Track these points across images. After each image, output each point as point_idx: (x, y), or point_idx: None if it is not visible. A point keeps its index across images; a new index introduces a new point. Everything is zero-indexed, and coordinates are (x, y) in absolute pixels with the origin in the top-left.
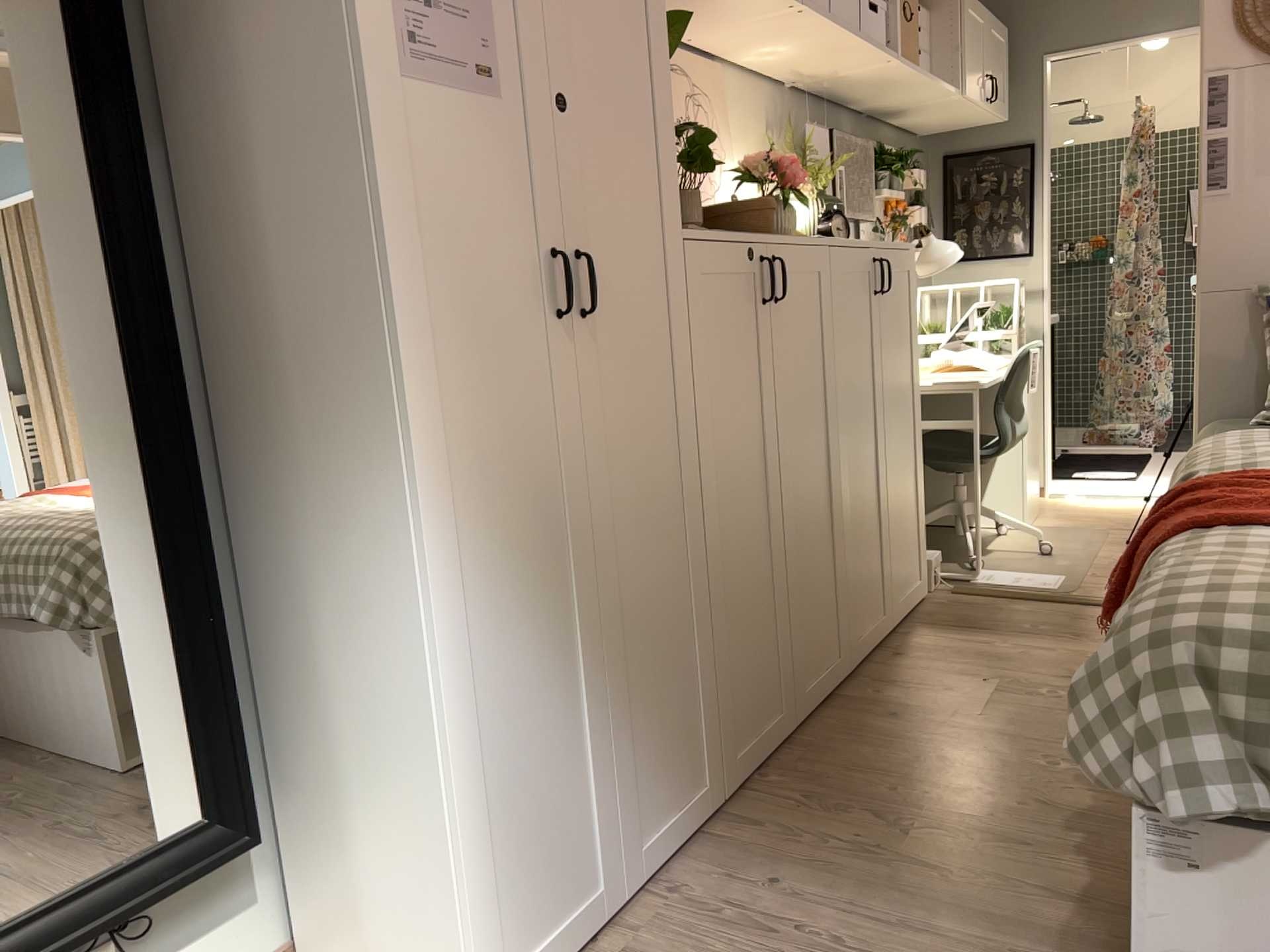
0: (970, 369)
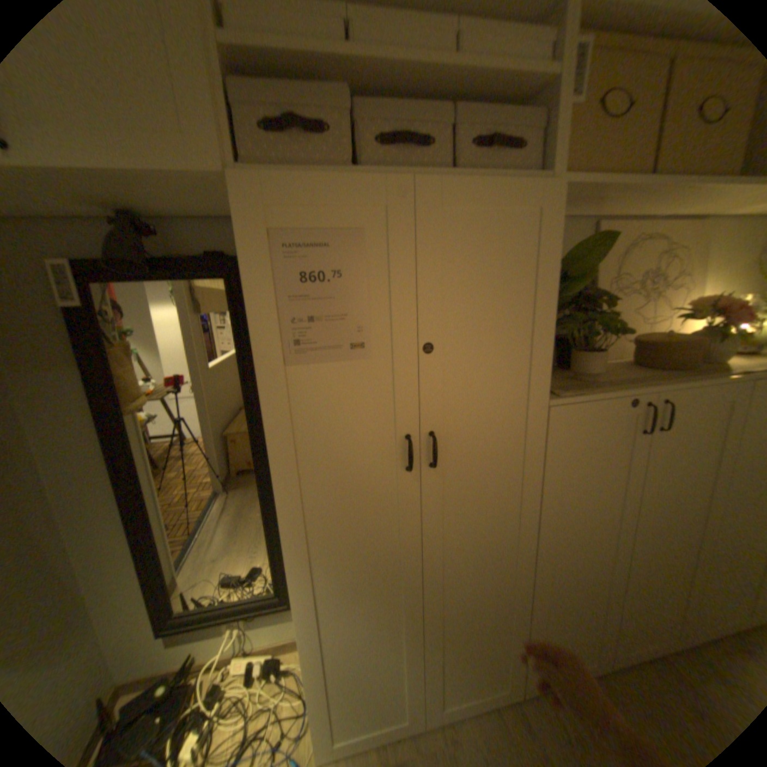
0: None
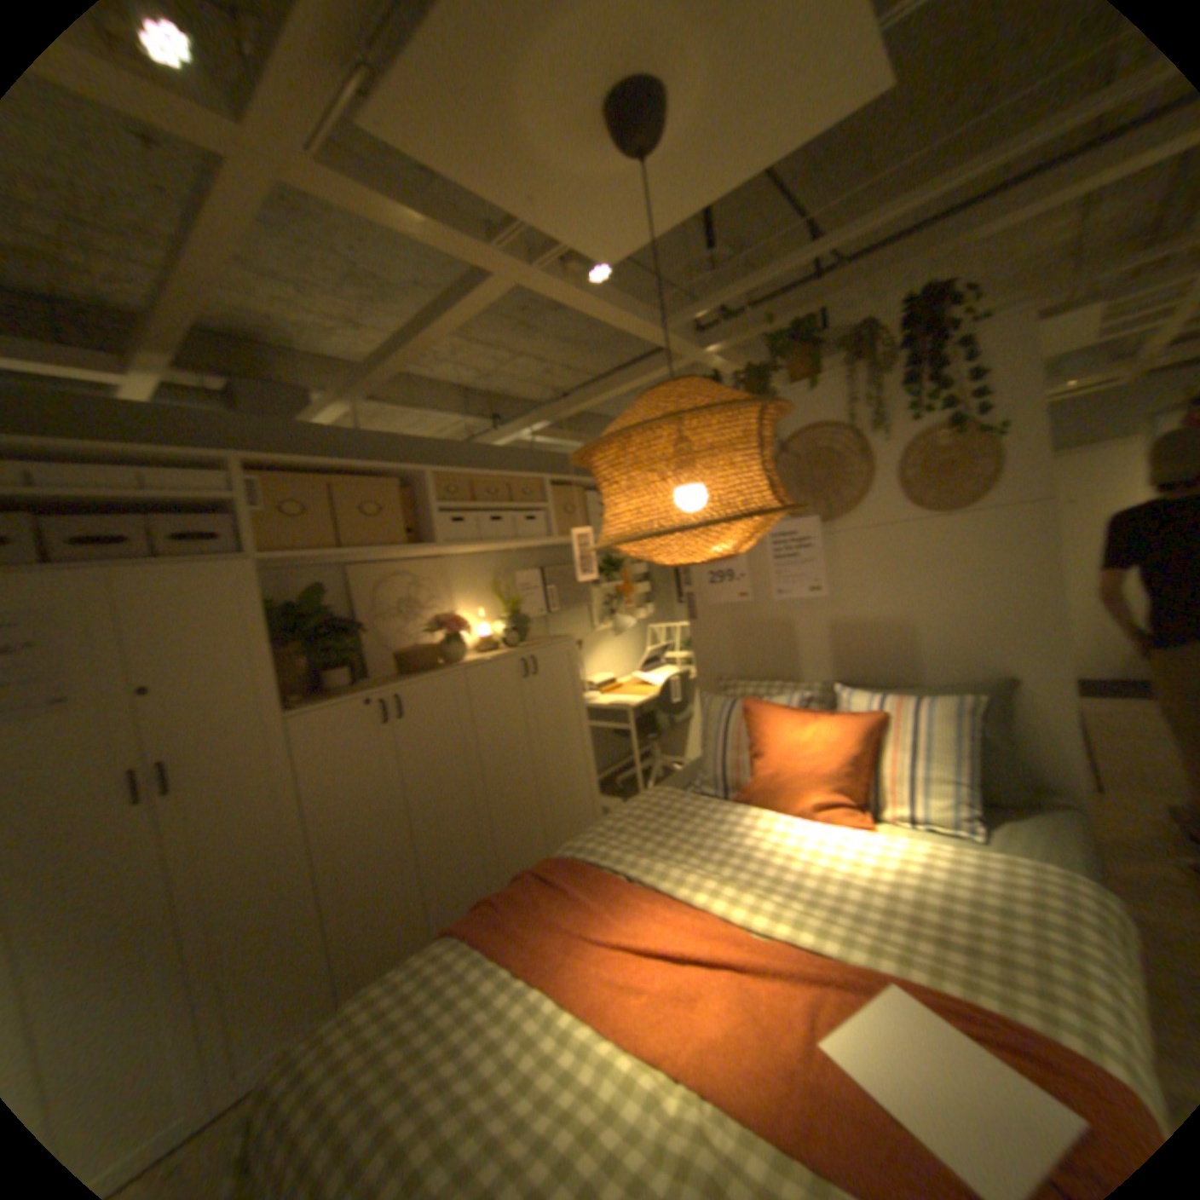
0: (650, 685)
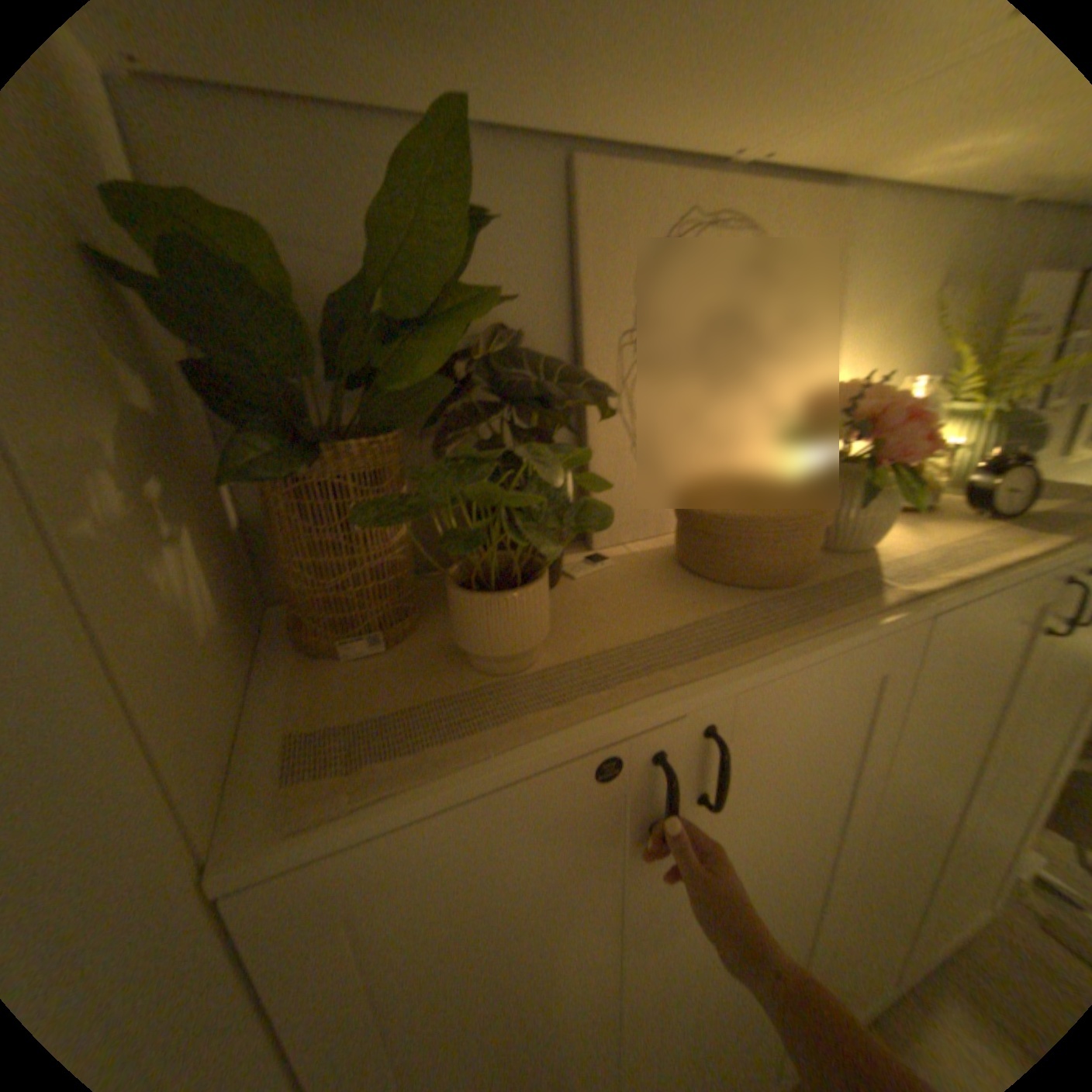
0: None
